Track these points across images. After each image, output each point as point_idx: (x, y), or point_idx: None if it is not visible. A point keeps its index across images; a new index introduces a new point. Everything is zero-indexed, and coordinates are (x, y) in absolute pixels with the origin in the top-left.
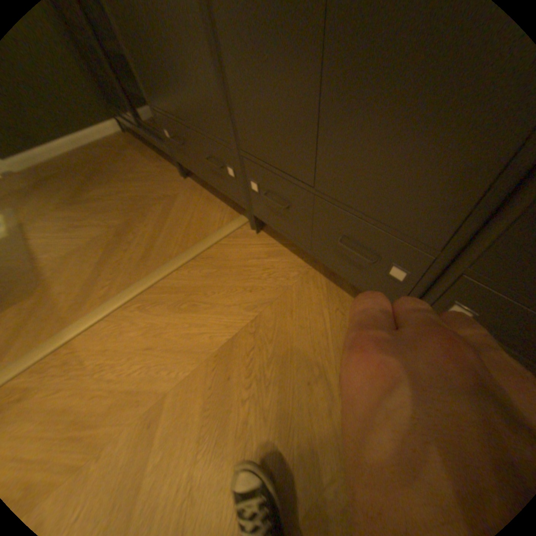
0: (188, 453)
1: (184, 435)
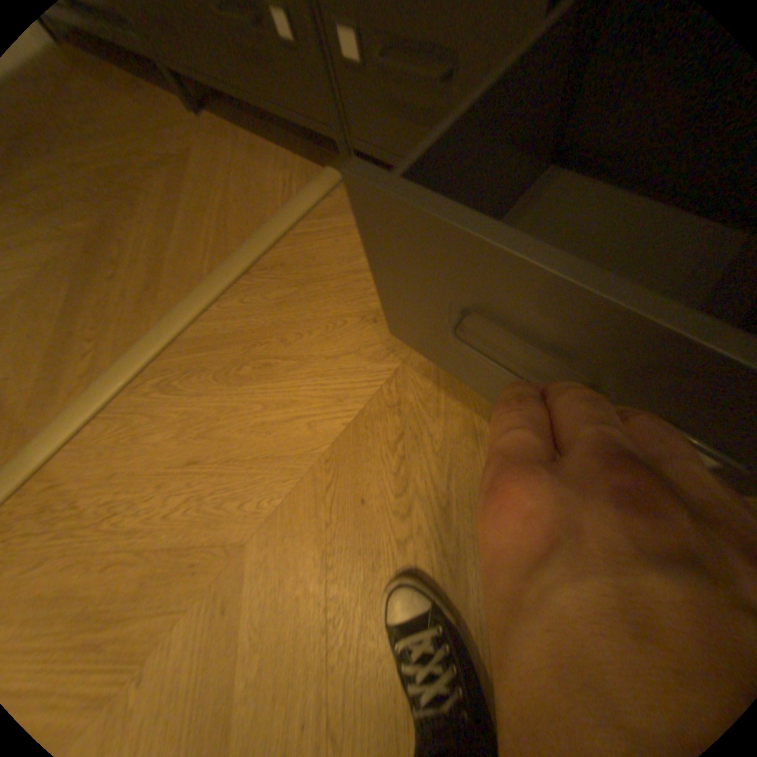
0: (310, 655)
1: (295, 623)
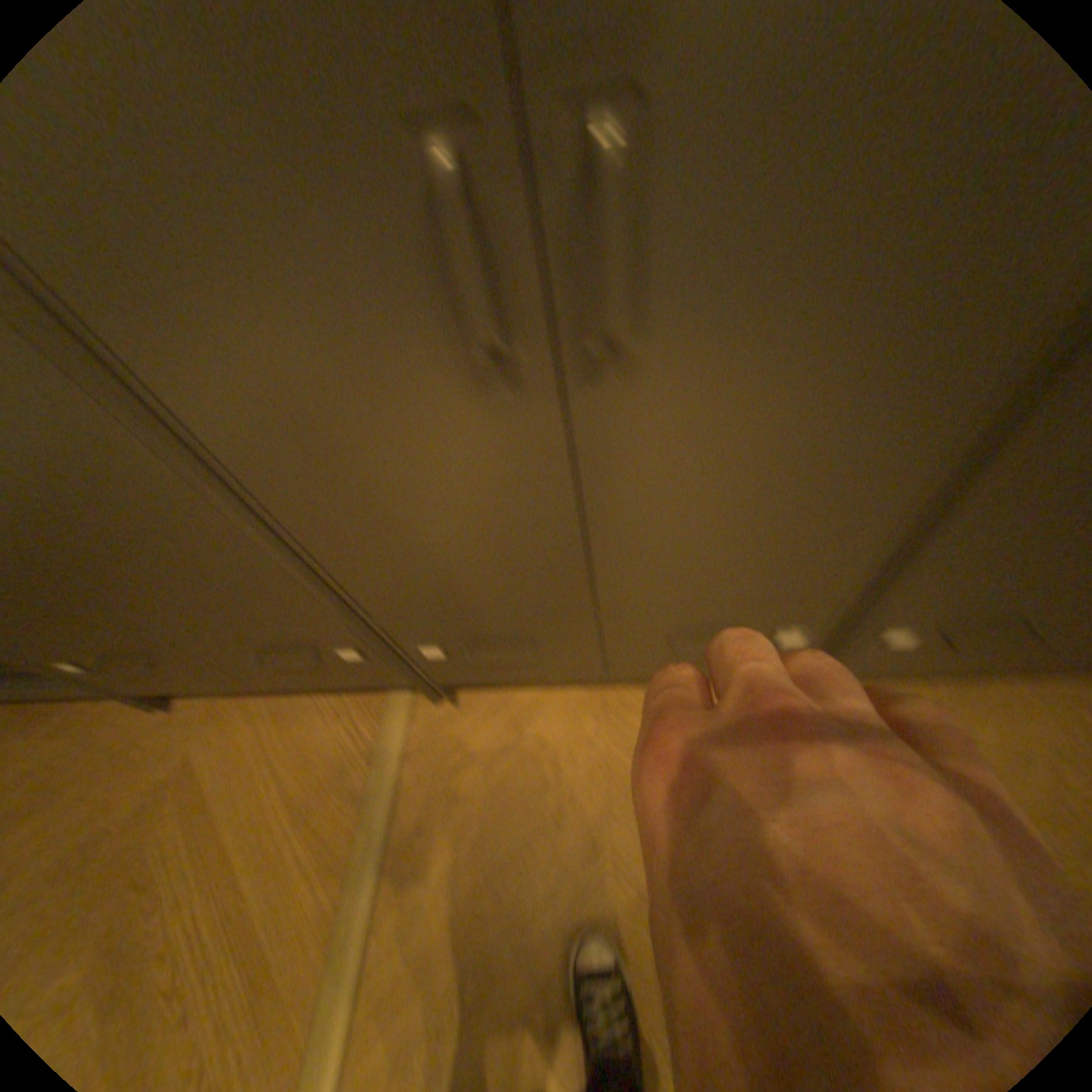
0: None
1: None
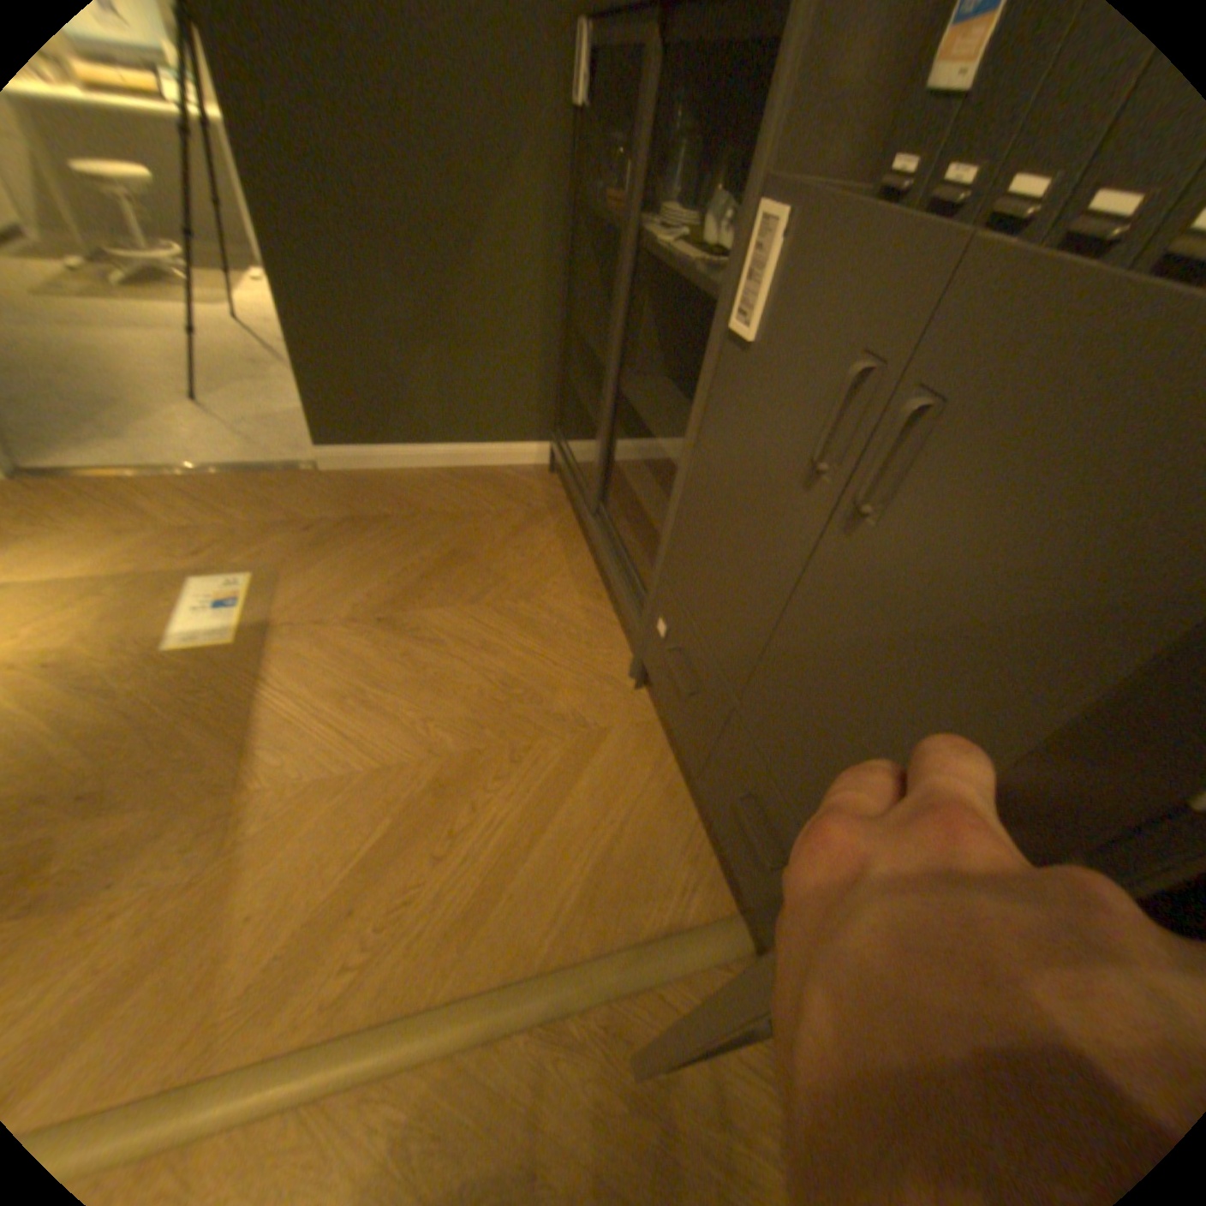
0: None
1: None
